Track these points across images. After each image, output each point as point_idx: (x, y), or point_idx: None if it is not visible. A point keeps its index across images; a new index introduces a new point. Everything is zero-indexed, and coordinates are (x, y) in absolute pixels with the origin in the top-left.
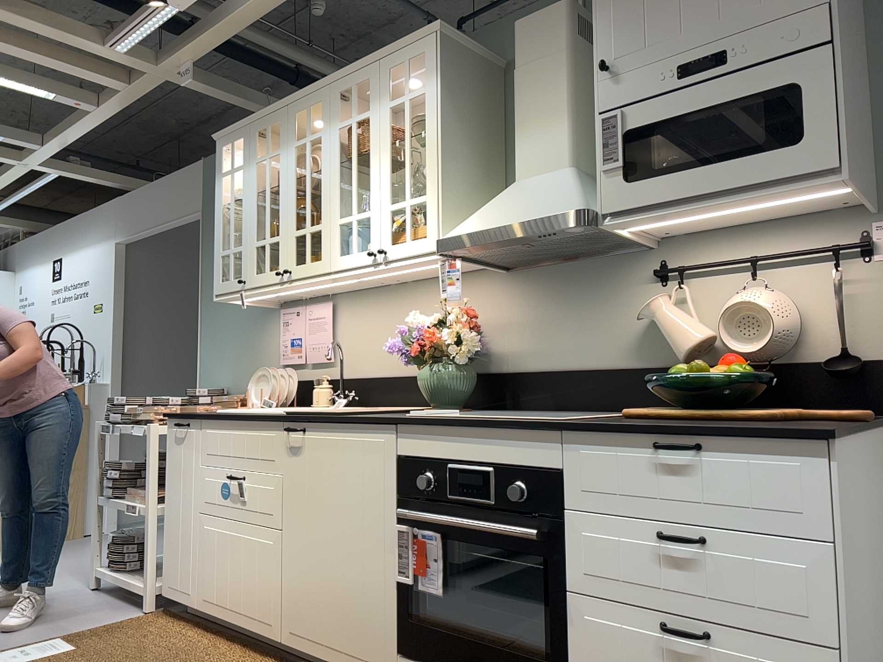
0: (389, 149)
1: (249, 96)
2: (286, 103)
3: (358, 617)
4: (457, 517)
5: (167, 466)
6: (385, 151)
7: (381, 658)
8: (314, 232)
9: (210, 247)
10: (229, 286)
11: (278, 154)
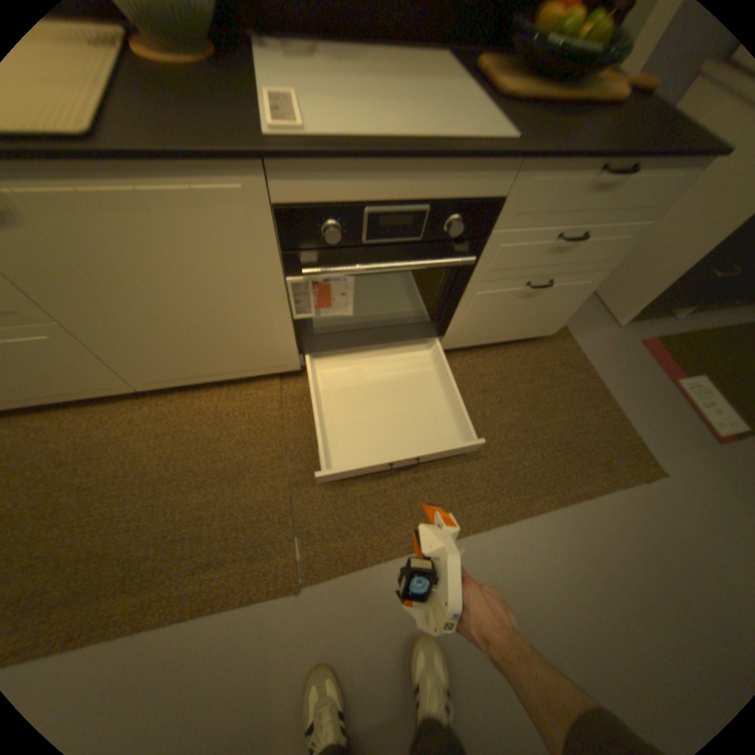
0: None
1: None
2: None
3: (245, 351)
4: (372, 258)
5: None
6: None
7: (280, 363)
8: None
9: None
10: None
11: None
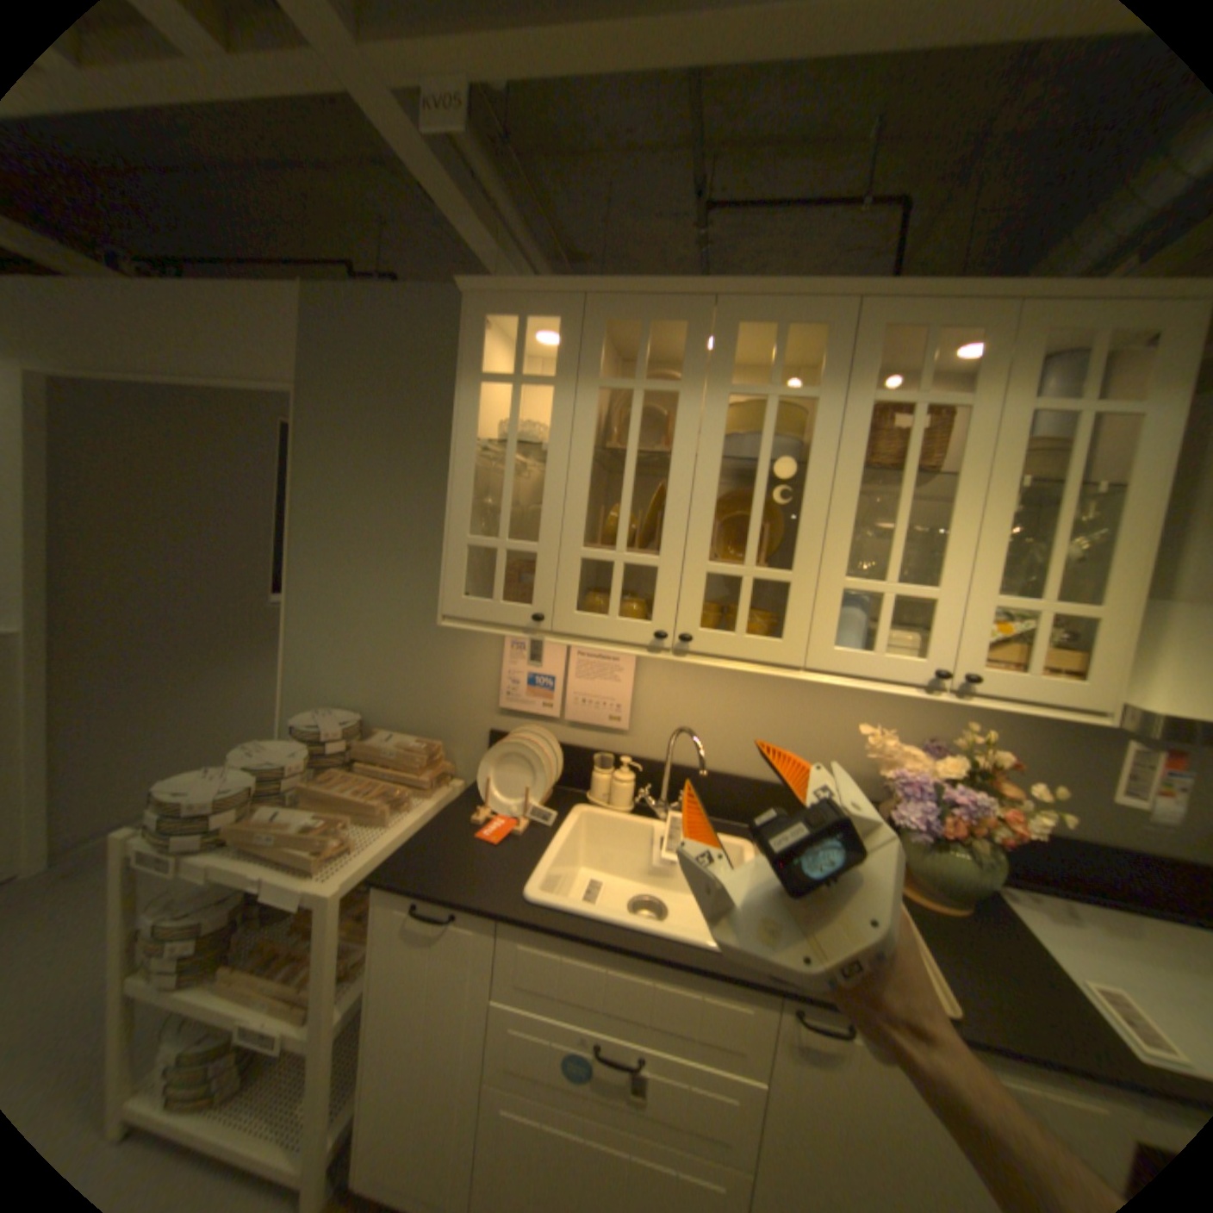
0: (1019, 489)
1: (478, 201)
2: (715, 286)
3: None
4: None
5: (368, 972)
6: (1007, 489)
7: None
8: (758, 577)
9: (316, 457)
10: (491, 611)
11: (672, 389)
